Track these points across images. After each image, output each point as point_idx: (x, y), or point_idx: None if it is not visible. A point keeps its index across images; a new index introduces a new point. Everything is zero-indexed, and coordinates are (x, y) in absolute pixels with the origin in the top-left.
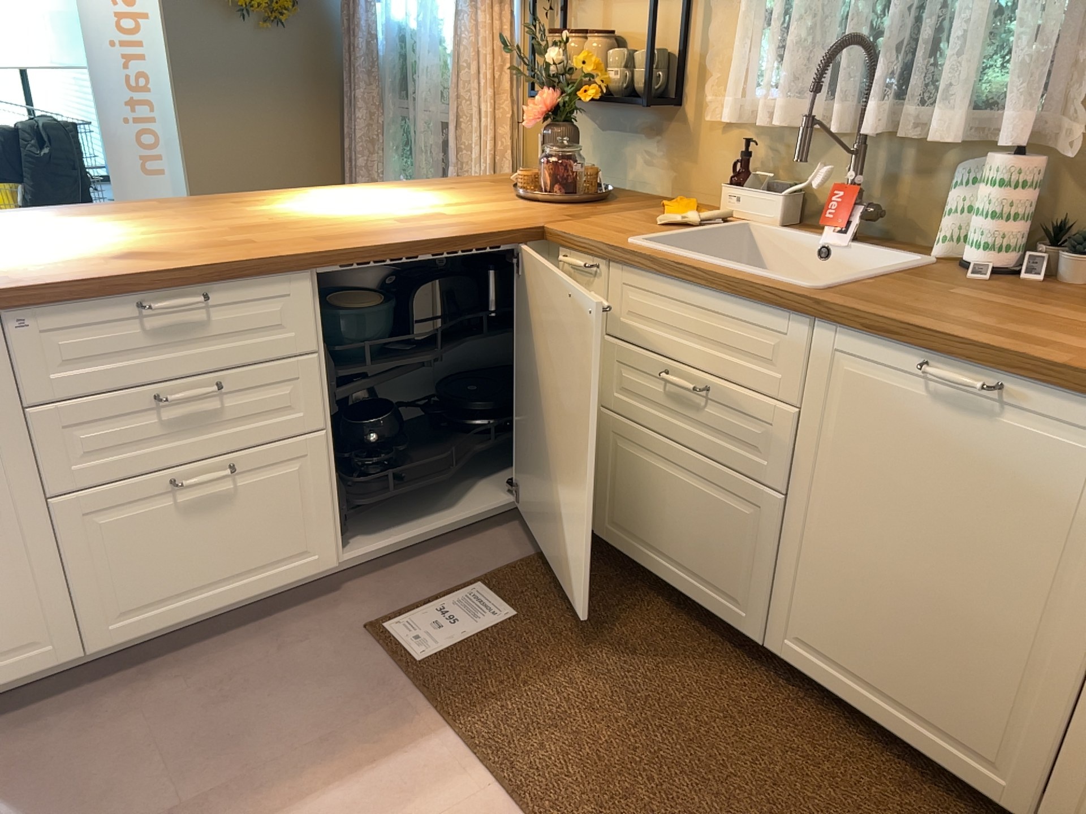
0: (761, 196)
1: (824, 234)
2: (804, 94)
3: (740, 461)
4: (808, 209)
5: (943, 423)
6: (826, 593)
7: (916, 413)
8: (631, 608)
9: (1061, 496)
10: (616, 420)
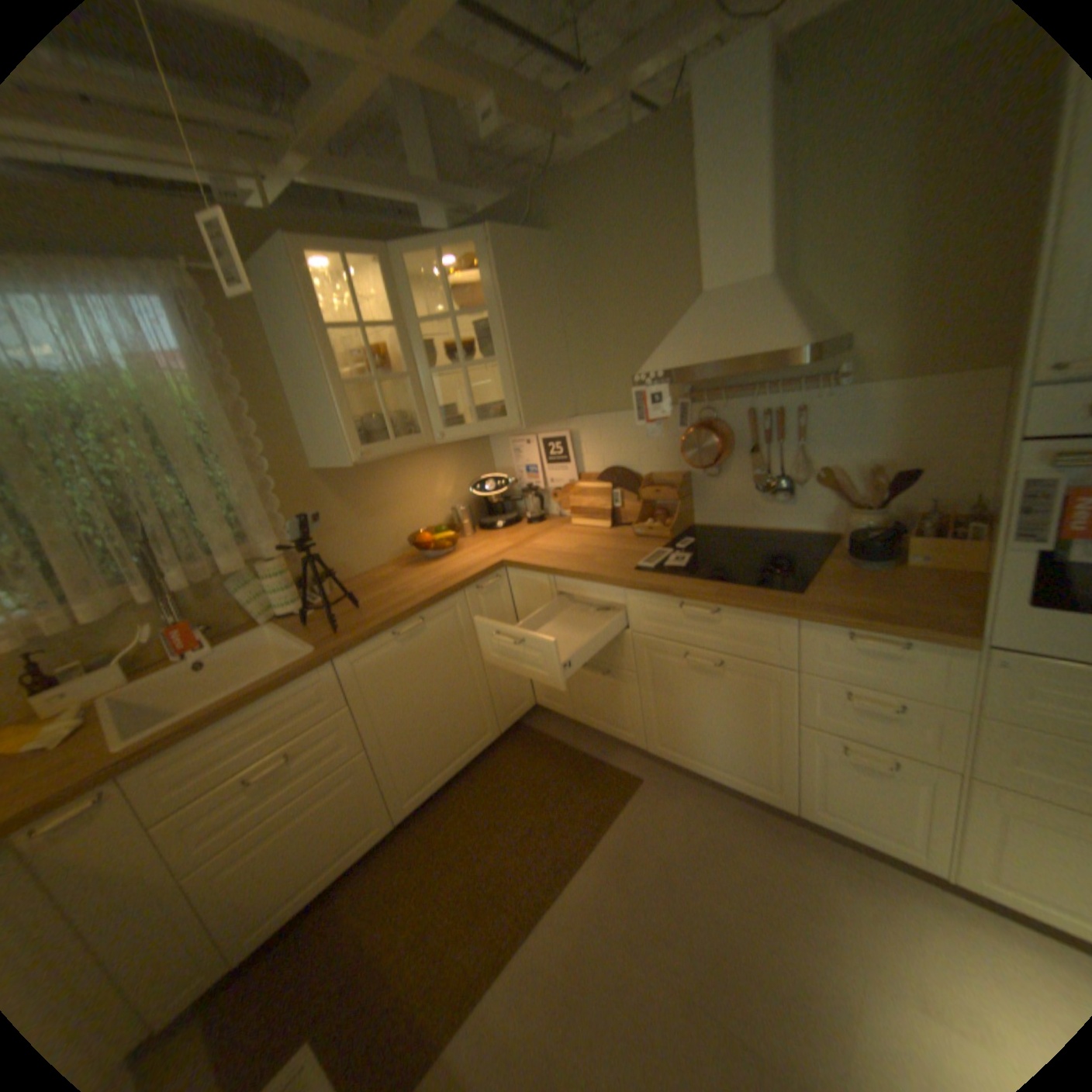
0: (94, 679)
1: (178, 663)
2: (96, 596)
3: (332, 767)
4: (125, 667)
5: (410, 649)
6: (408, 763)
7: (399, 655)
8: (321, 937)
9: (453, 635)
10: (207, 872)
